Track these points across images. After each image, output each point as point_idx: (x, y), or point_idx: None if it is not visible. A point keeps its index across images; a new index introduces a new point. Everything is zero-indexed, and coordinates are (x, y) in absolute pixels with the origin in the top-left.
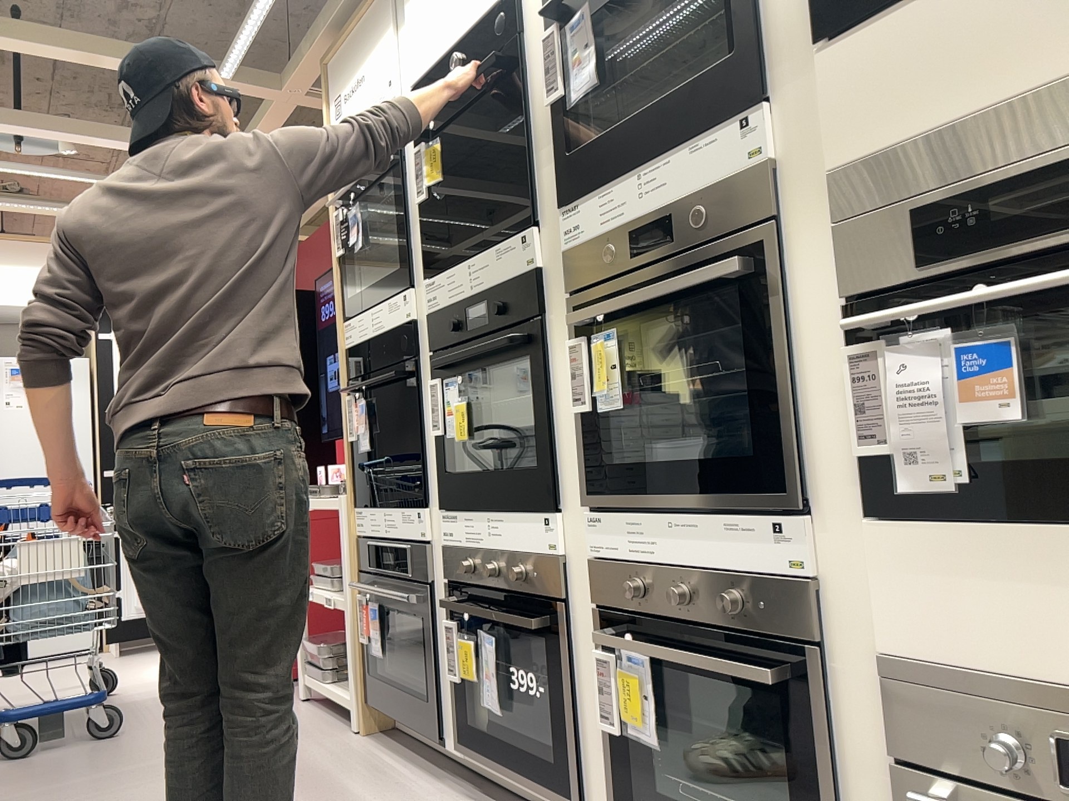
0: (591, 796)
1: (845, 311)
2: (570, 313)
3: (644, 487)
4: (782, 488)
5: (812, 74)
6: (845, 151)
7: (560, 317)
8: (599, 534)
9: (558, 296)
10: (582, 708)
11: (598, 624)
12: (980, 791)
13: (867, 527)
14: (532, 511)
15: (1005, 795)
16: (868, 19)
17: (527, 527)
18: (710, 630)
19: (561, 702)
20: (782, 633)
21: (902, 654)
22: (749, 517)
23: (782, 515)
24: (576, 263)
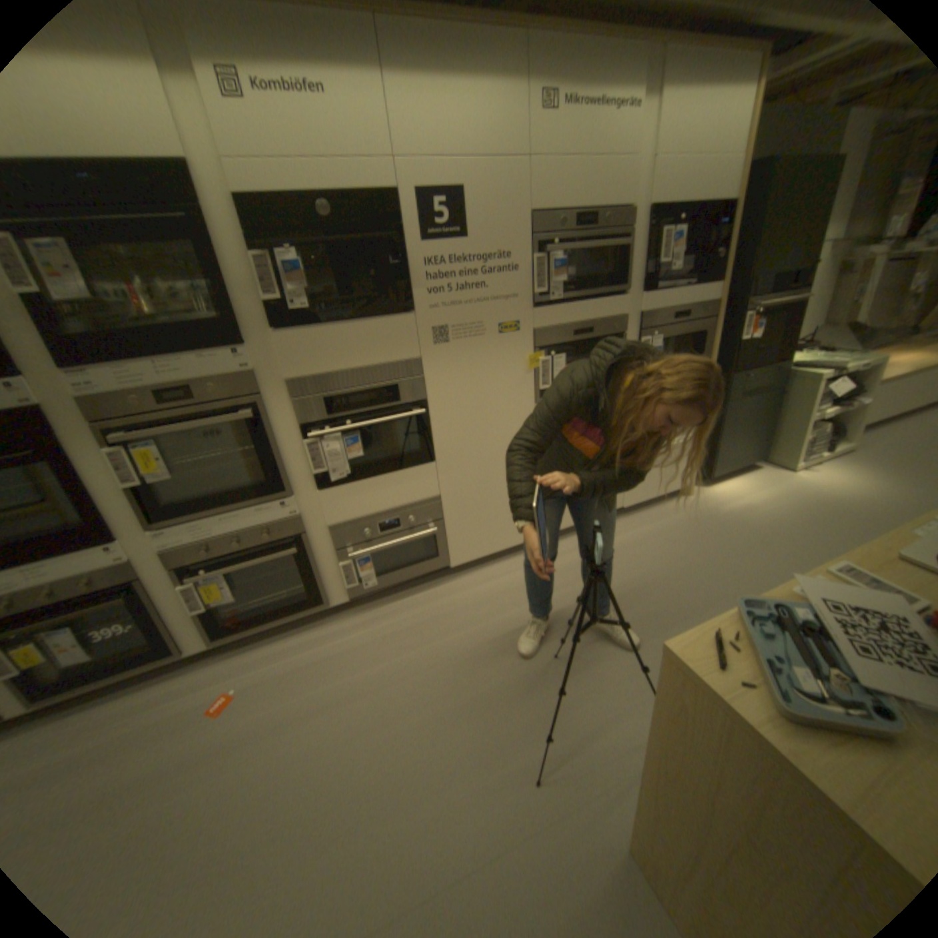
0: (180, 648)
1: (300, 431)
2: (94, 435)
3: (196, 512)
4: (281, 493)
5: (269, 341)
6: (293, 377)
7: (78, 438)
8: (162, 541)
9: (72, 425)
10: (164, 619)
11: (170, 580)
12: (356, 547)
13: (317, 496)
14: (84, 551)
15: (363, 544)
16: (294, 329)
17: (81, 561)
18: (248, 551)
19: (147, 626)
20: (288, 538)
21: (334, 525)
22: (265, 506)
23: (280, 501)
24: (95, 408)
